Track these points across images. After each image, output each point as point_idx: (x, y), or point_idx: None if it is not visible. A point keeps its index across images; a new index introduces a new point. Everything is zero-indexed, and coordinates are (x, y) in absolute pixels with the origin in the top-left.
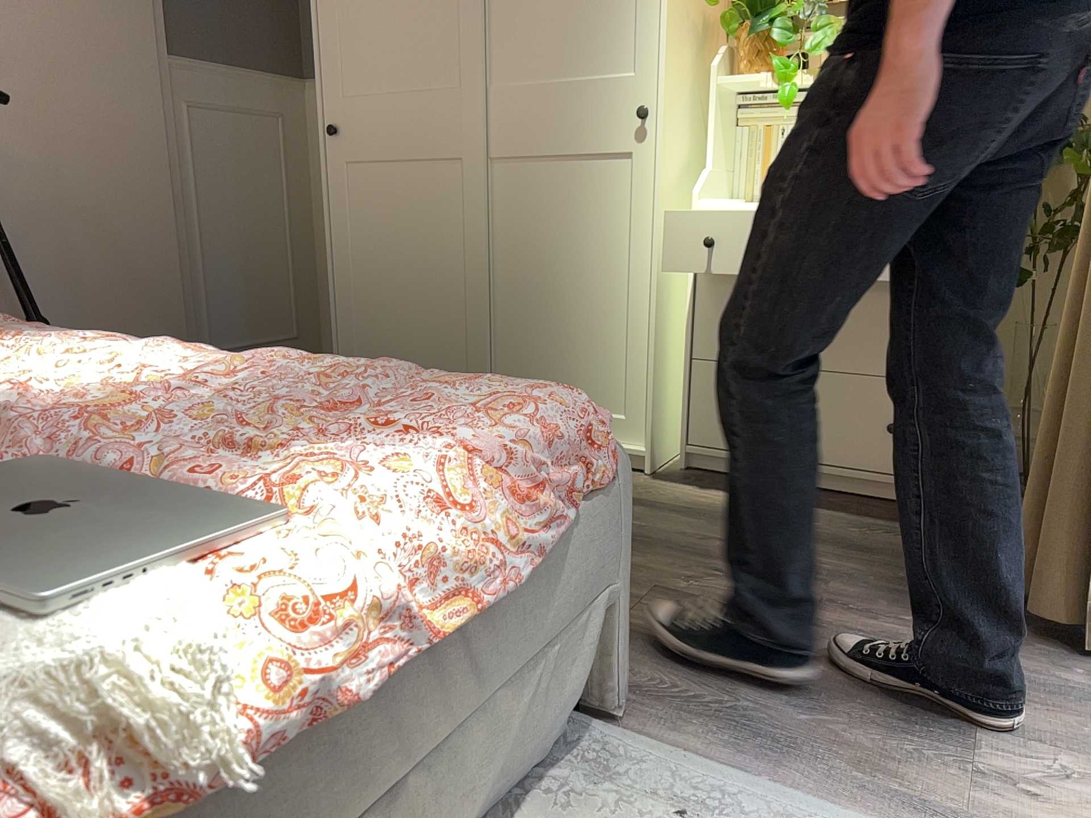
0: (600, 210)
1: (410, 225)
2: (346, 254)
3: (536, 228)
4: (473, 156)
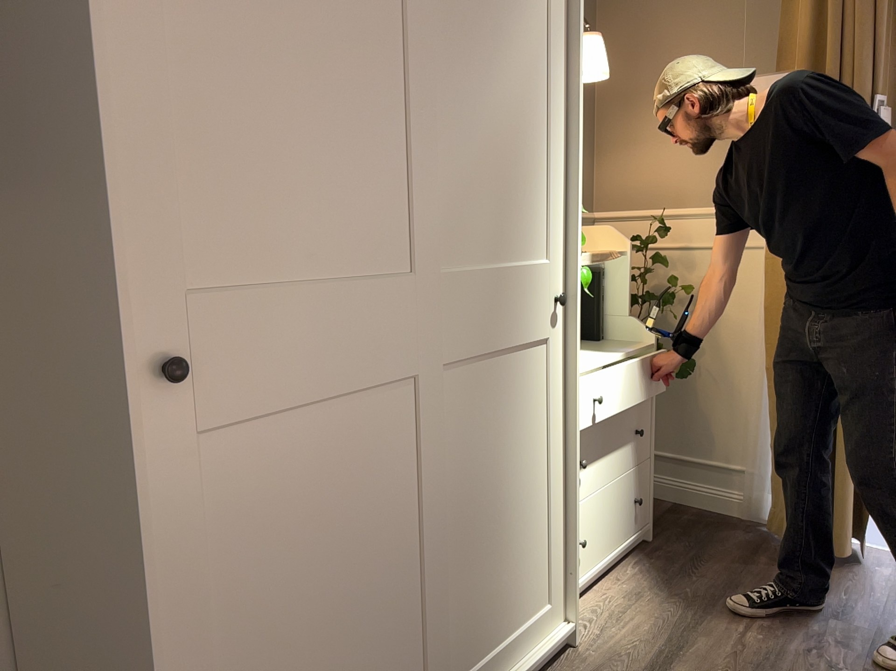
0: (529, 402)
1: (337, 505)
2: (199, 632)
3: (480, 441)
4: (433, 367)
